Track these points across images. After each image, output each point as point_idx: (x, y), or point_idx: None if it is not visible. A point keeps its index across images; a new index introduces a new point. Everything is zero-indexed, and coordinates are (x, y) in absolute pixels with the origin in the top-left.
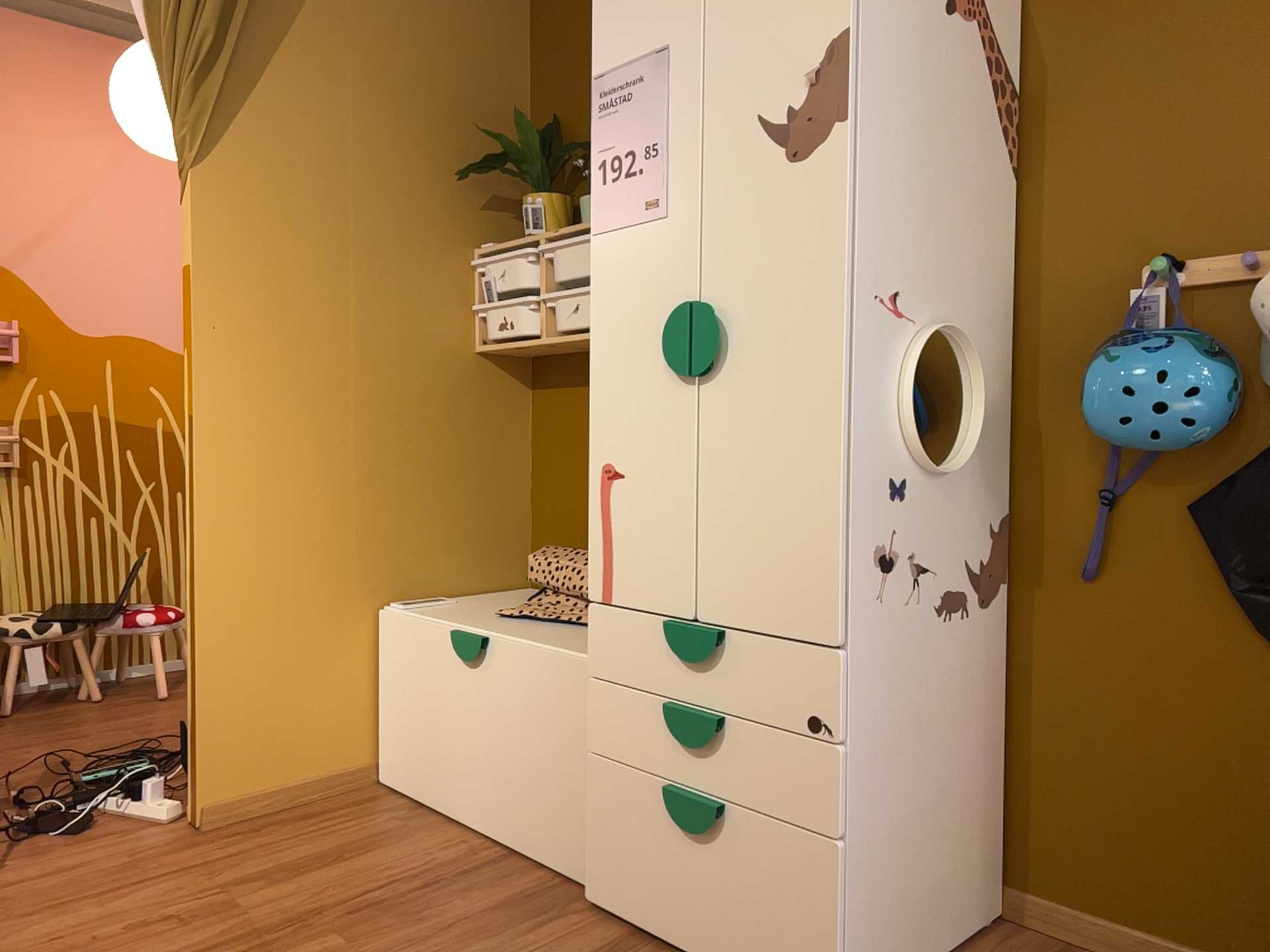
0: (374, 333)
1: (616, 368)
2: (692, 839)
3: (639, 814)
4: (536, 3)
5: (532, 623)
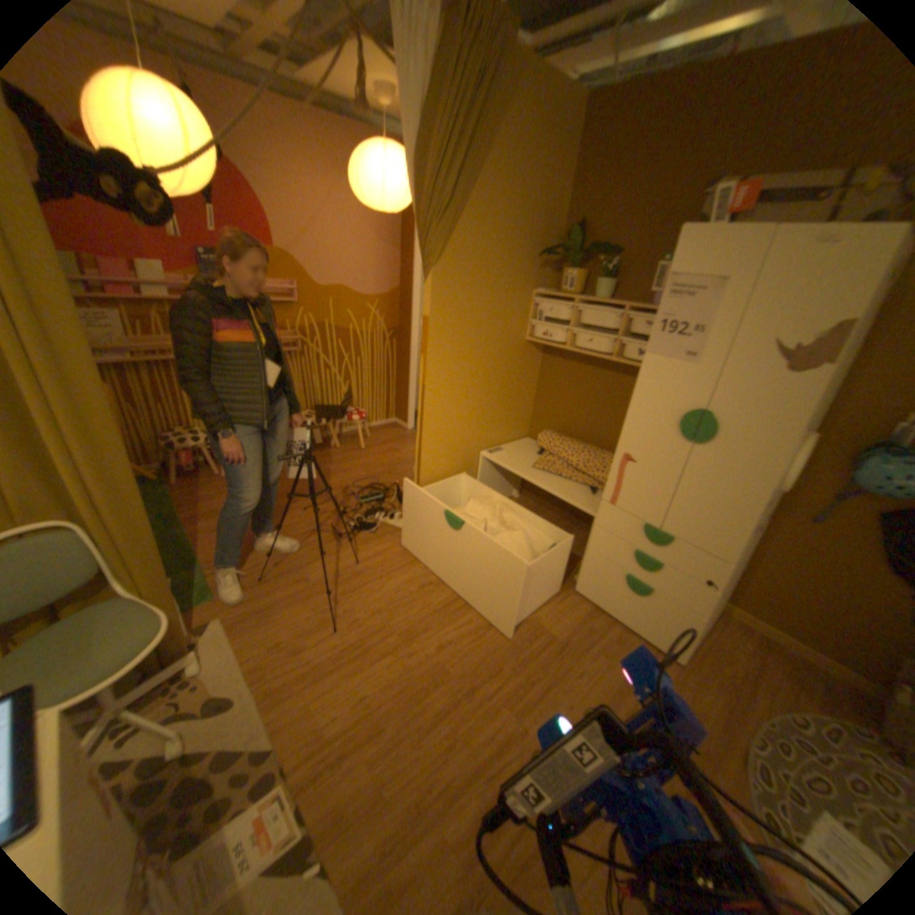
0: (490, 339)
1: (644, 418)
2: (635, 594)
3: (610, 576)
4: (584, 143)
5: (551, 476)
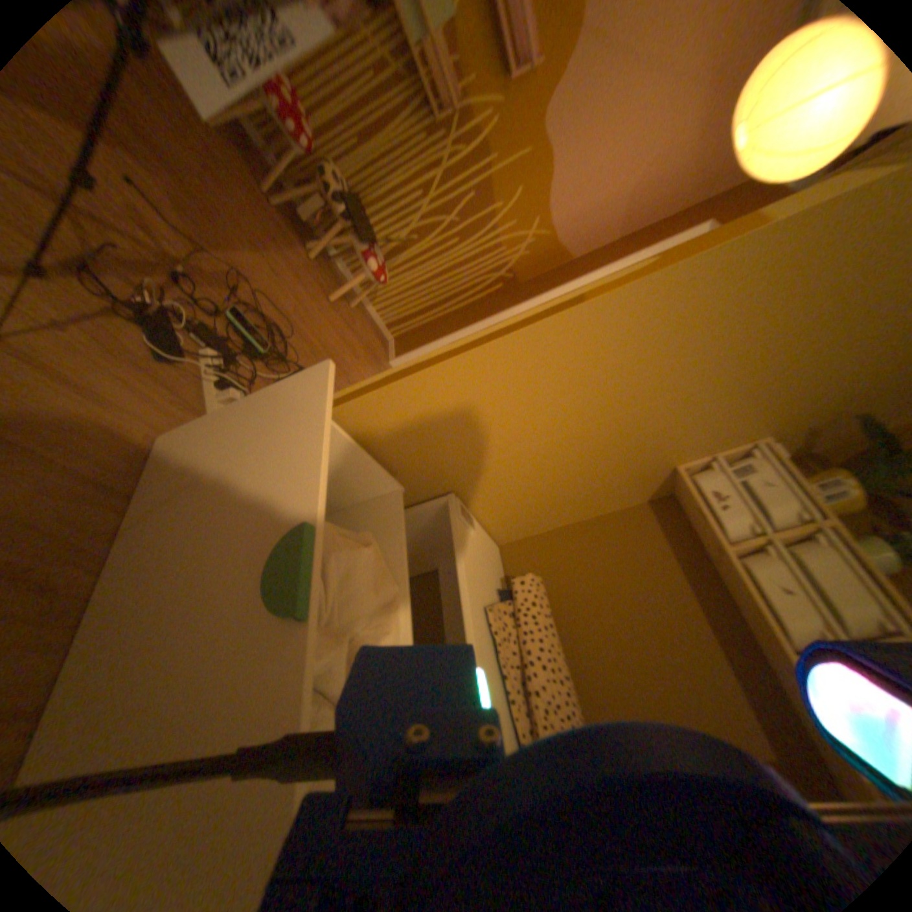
0: (687, 408)
1: None
2: None
3: None
4: None
5: (492, 664)
